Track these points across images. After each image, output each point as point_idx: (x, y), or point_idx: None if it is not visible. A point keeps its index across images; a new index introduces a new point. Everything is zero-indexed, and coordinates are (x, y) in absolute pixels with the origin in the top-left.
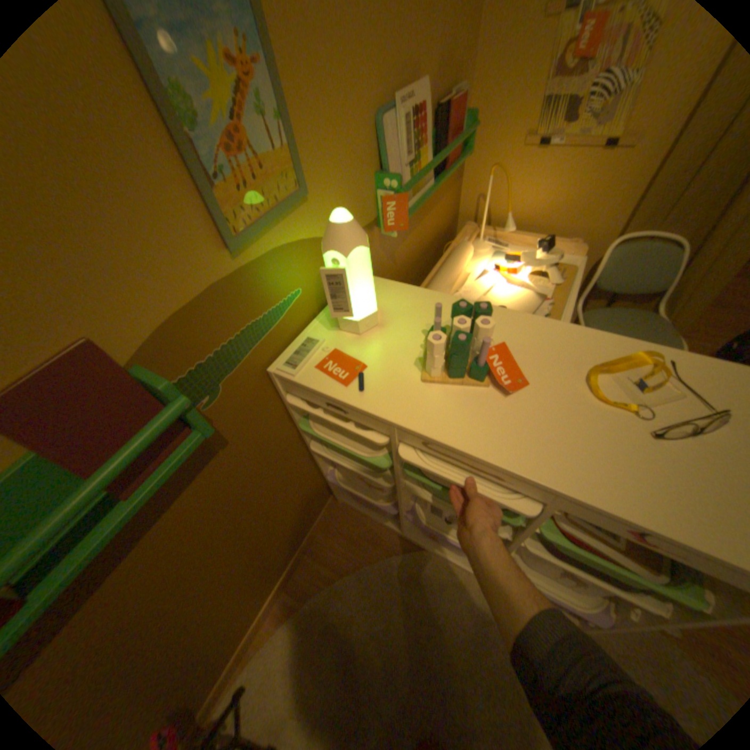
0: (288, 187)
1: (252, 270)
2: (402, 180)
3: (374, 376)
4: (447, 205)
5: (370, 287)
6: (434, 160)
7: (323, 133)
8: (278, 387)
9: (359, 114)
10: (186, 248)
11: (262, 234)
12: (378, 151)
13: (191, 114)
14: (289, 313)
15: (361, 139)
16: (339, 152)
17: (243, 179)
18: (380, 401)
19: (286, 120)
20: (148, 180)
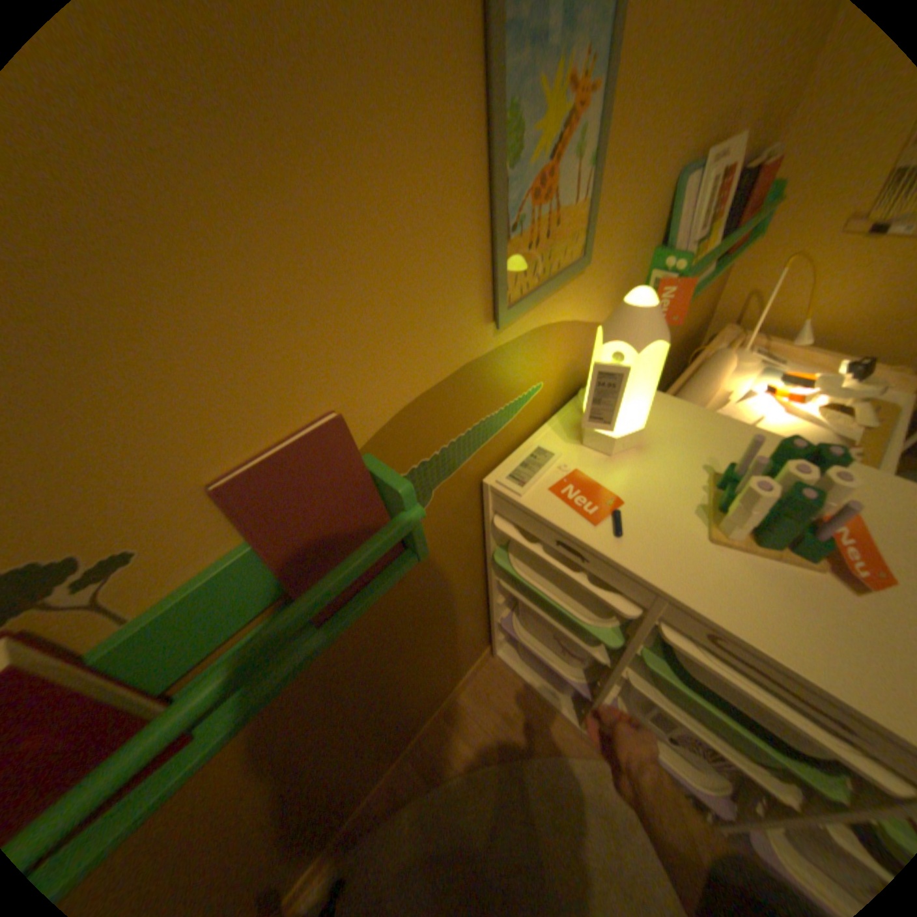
0: (575, 252)
1: (508, 351)
2: (695, 260)
3: (636, 519)
4: (708, 299)
5: (648, 395)
6: (726, 239)
7: (626, 188)
8: (487, 504)
9: (666, 169)
10: (459, 314)
11: (532, 308)
12: (668, 220)
13: (519, 144)
14: (523, 412)
15: (658, 201)
16: (633, 215)
17: (538, 234)
18: (648, 558)
19: (601, 166)
20: (452, 222)
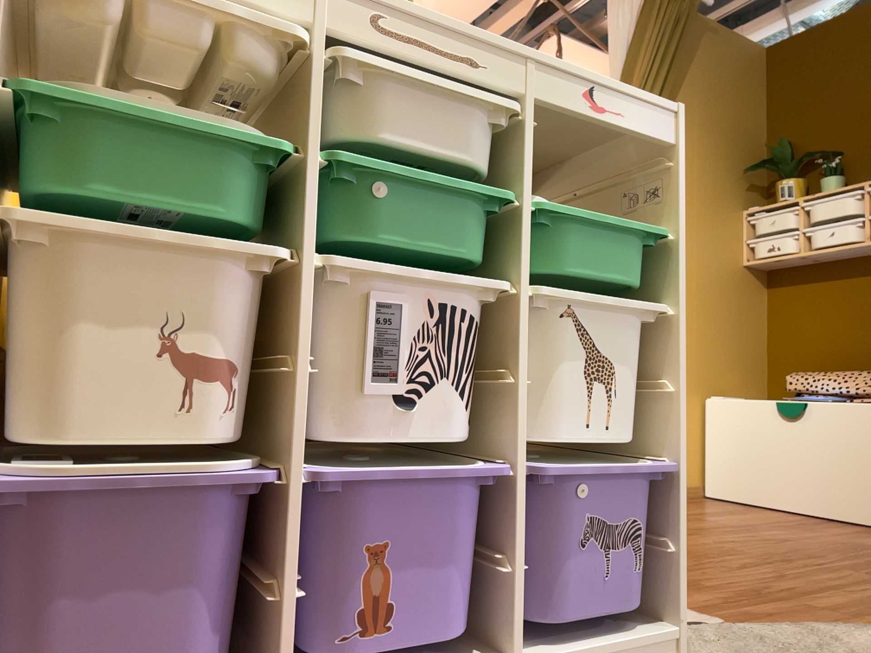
0: None
1: None
2: None
3: None
4: None
5: None
6: None
7: None
8: None
9: None
10: None
11: None
12: None
13: None
14: None
15: None
16: None
17: None
18: None
19: None
20: None
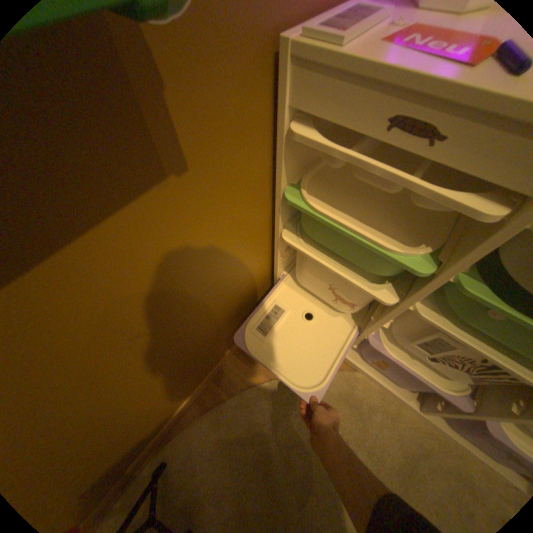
0: None
1: None
2: None
3: None
4: None
5: None
6: None
7: None
8: (282, 99)
9: None
10: None
11: None
12: None
13: None
14: None
15: None
16: None
17: None
18: None
19: None
20: None
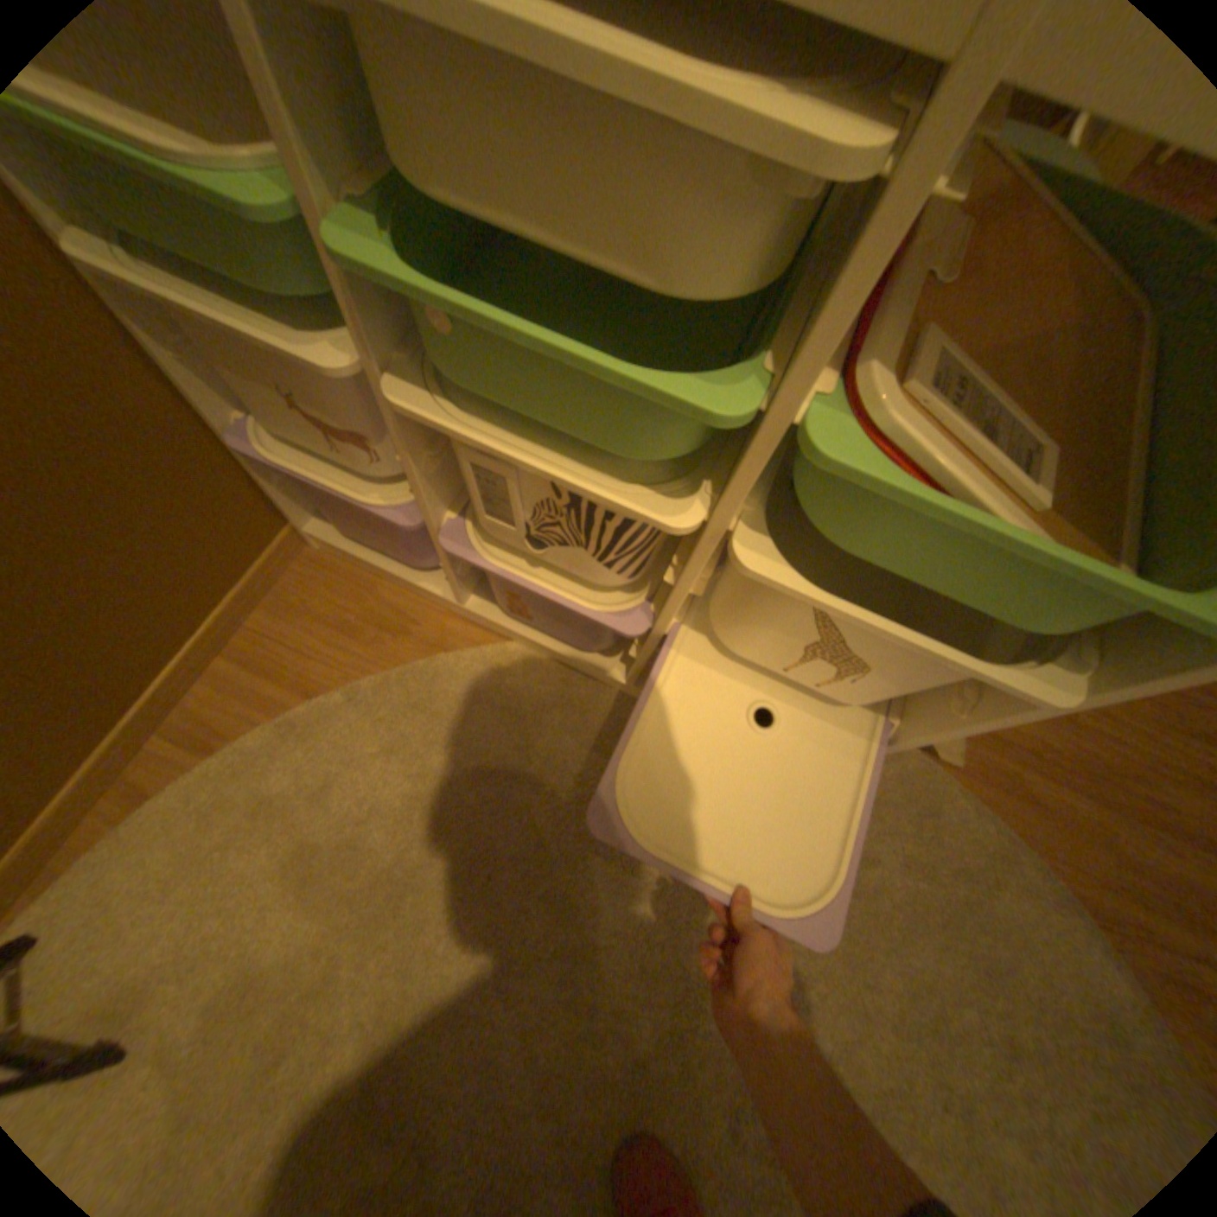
0: None
1: None
2: None
3: None
4: None
5: None
6: None
7: None
8: None
9: None
10: None
11: None
12: None
13: None
14: None
15: None
16: None
17: None
18: None
19: None
20: None
